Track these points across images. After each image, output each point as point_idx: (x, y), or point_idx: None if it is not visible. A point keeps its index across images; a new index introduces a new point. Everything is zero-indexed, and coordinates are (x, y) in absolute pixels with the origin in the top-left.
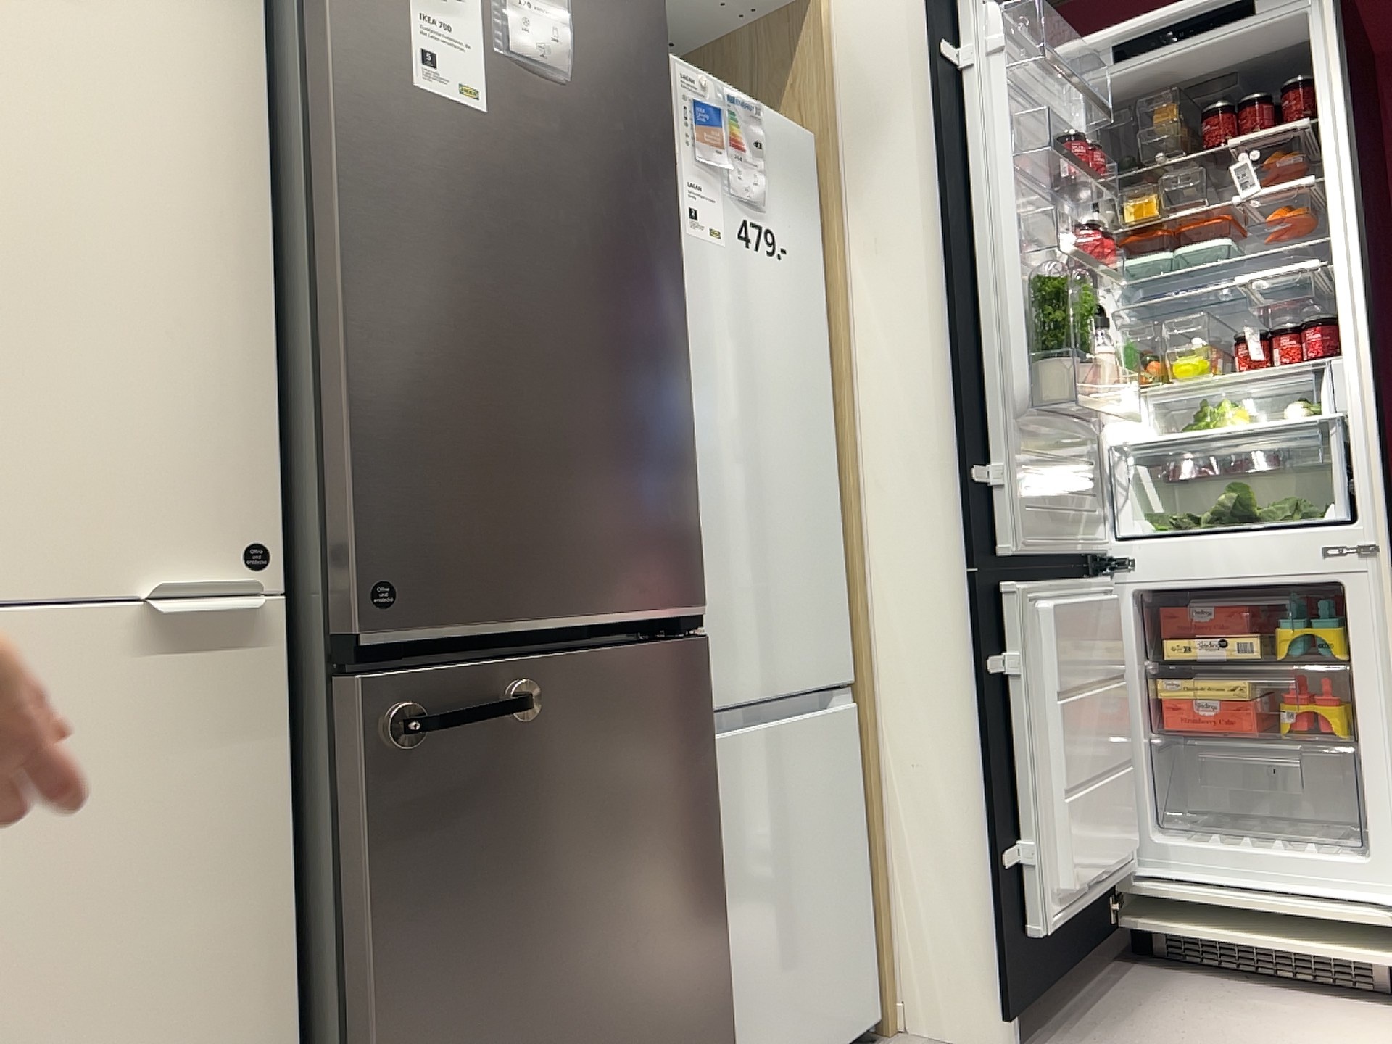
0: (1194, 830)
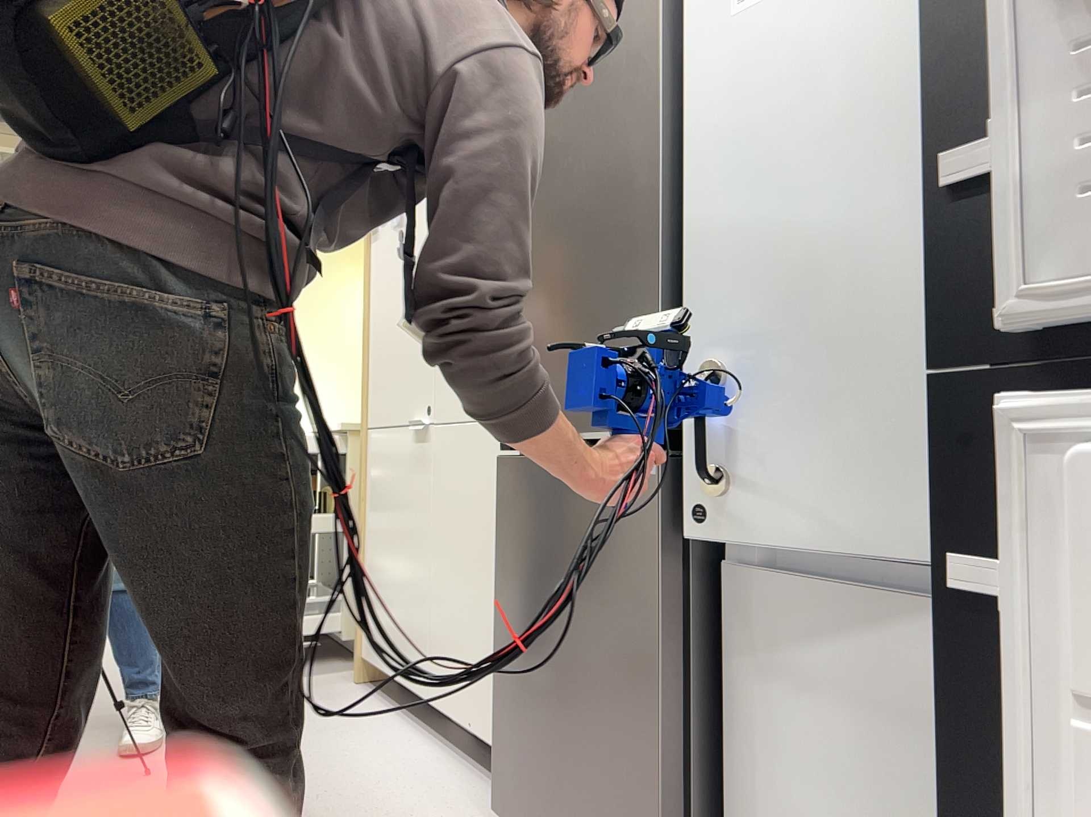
0: None
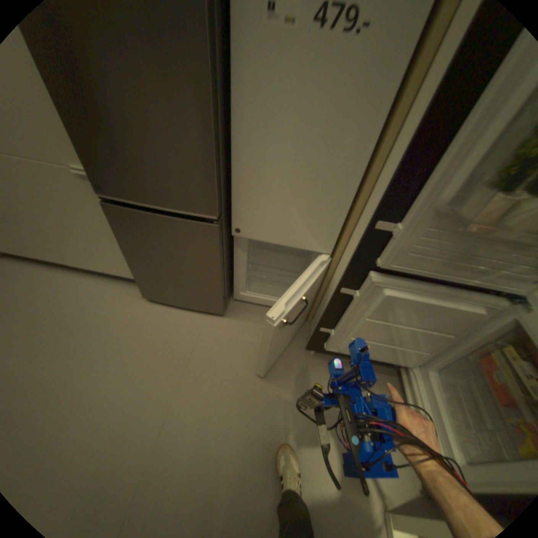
0: (455, 385)
